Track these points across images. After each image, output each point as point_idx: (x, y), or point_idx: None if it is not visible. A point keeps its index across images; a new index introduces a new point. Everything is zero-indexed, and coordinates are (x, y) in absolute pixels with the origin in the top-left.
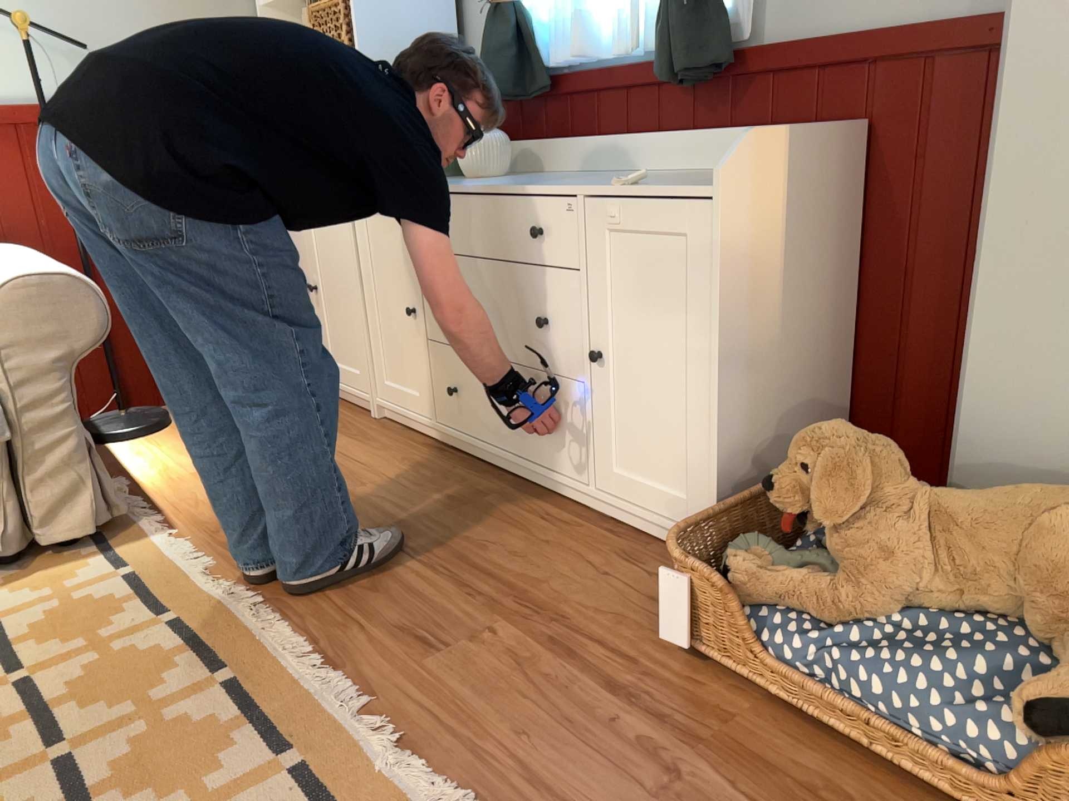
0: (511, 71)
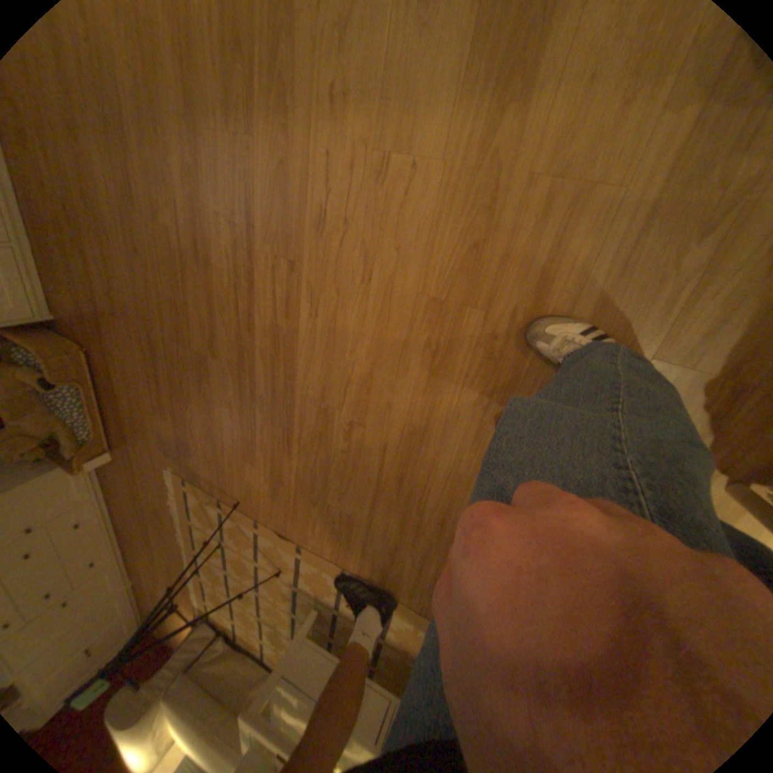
0: None
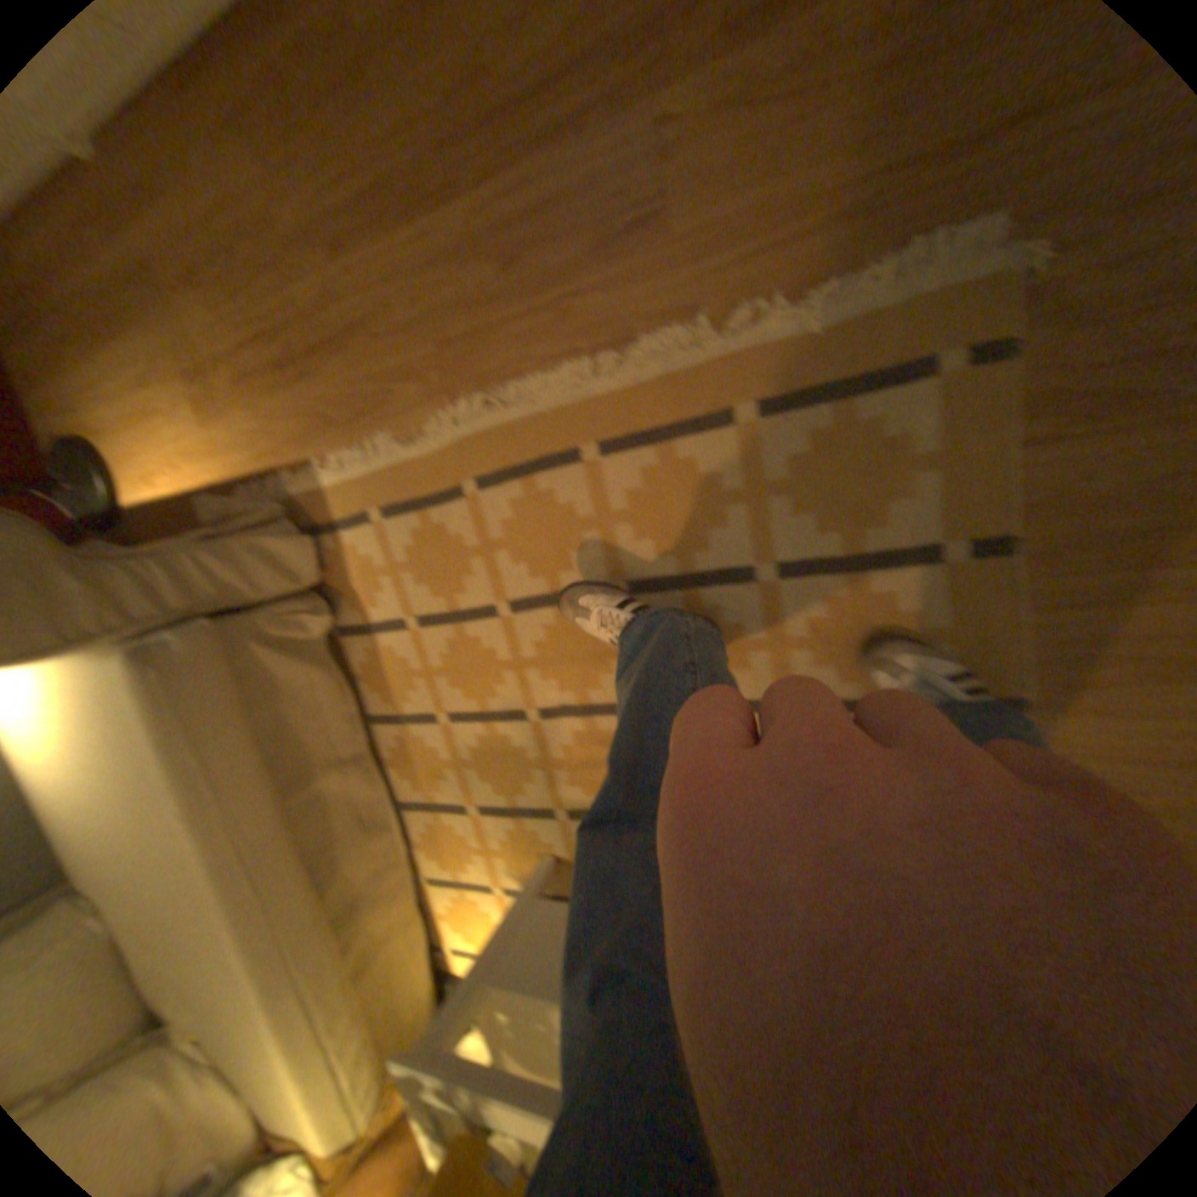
0: None
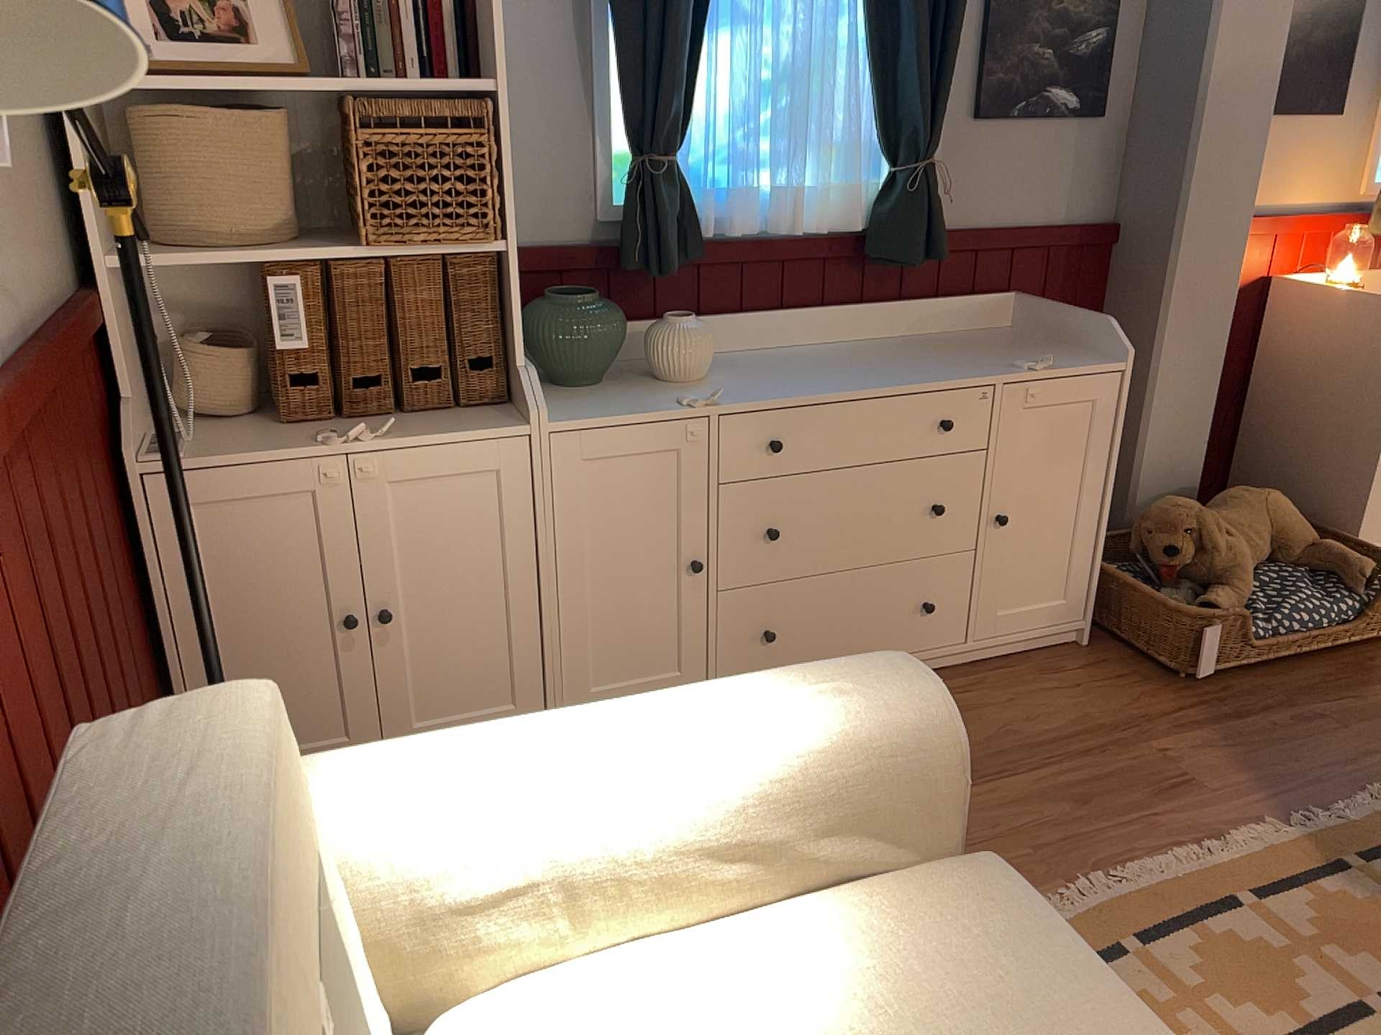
0: (680, 240)
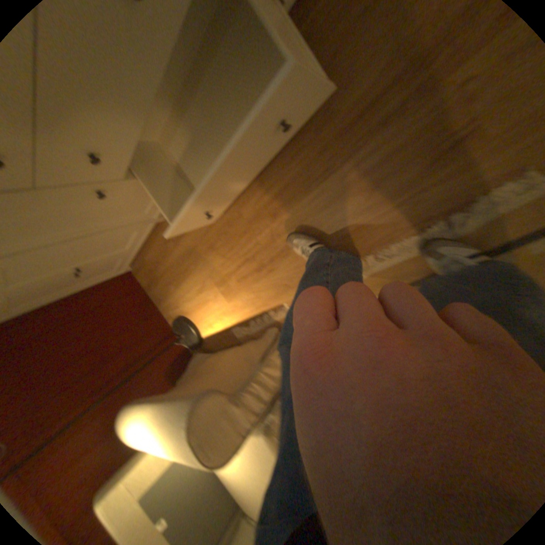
0: None
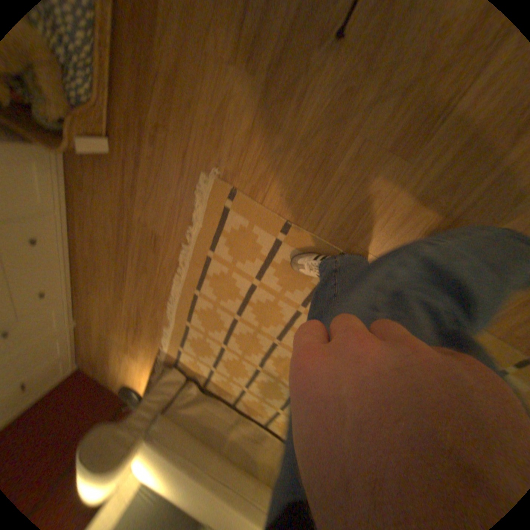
0: None
